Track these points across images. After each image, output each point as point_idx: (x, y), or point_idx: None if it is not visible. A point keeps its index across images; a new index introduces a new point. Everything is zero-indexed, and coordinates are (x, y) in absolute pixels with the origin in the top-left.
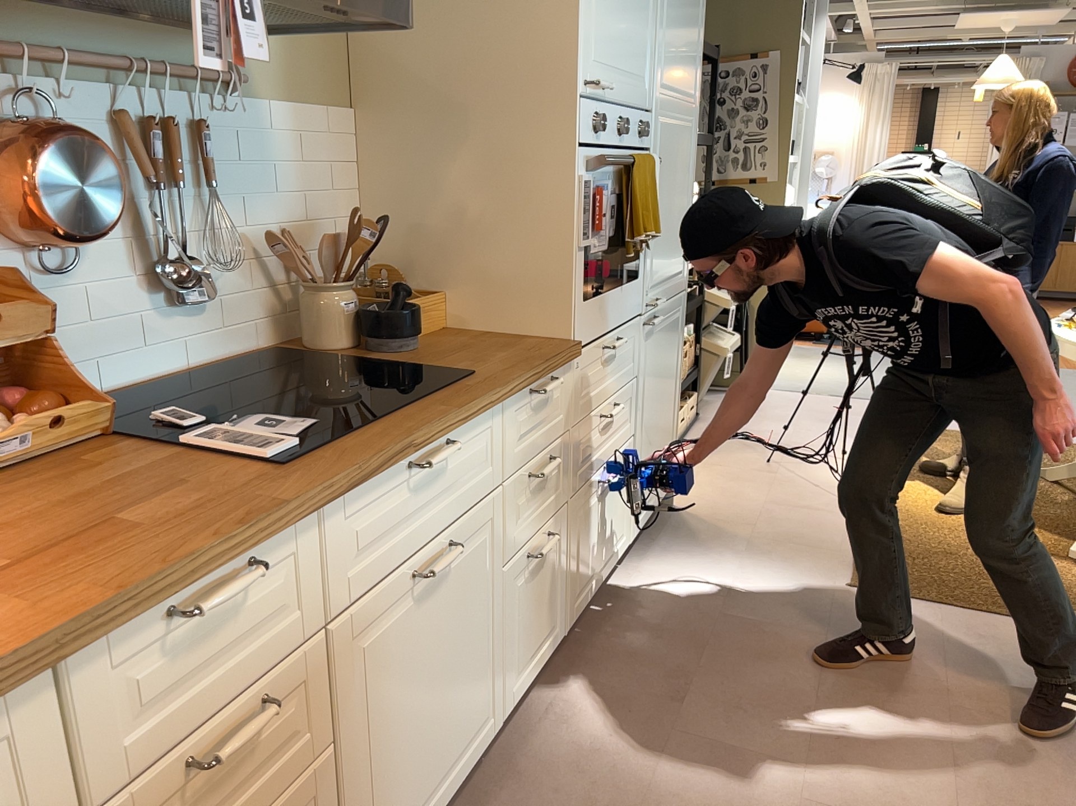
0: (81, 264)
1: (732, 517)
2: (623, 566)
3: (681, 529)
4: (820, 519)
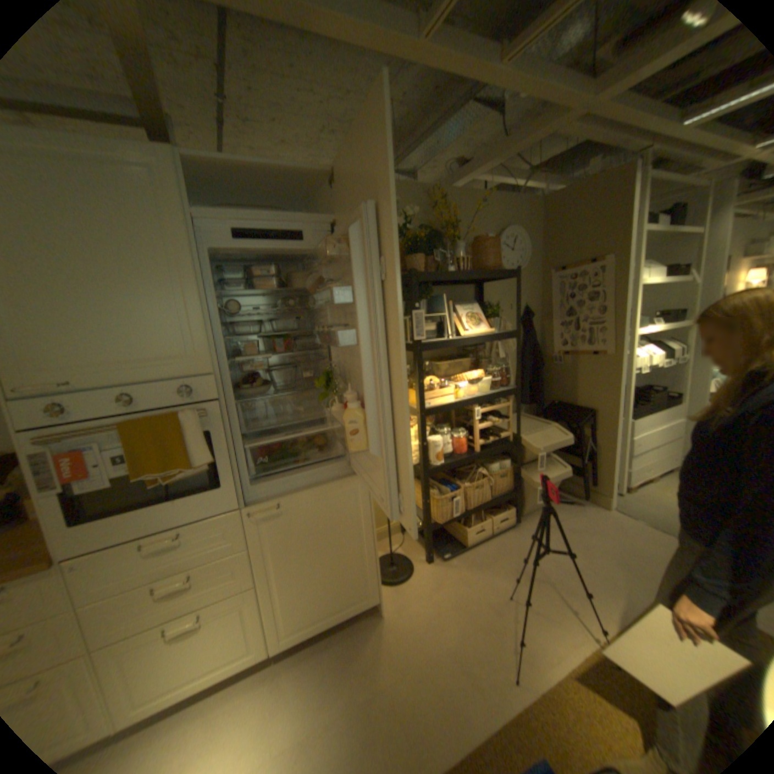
0: None
1: (401, 657)
2: (273, 669)
3: (354, 650)
4: (466, 709)
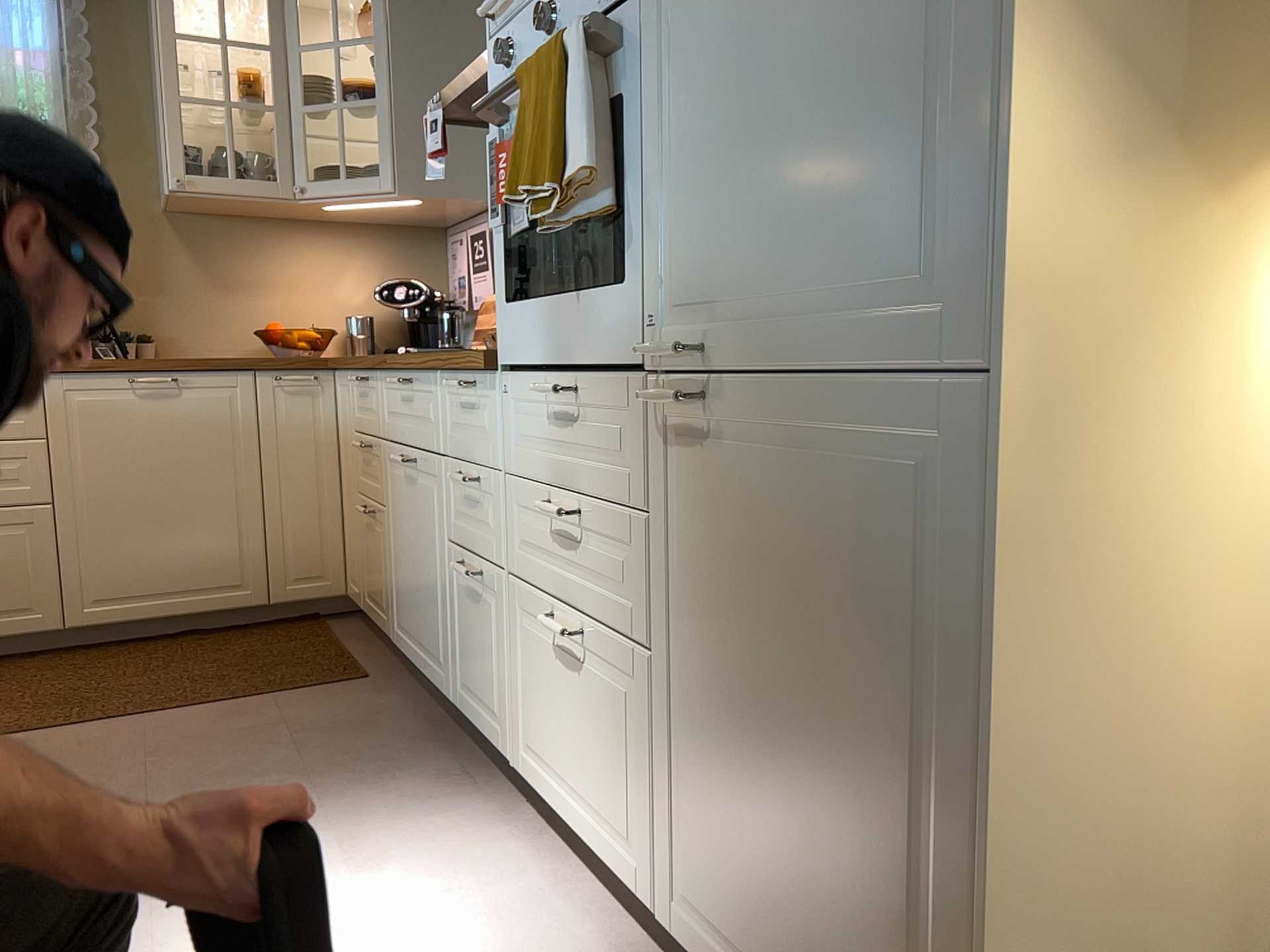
0: None
1: None
2: None
3: None
4: None
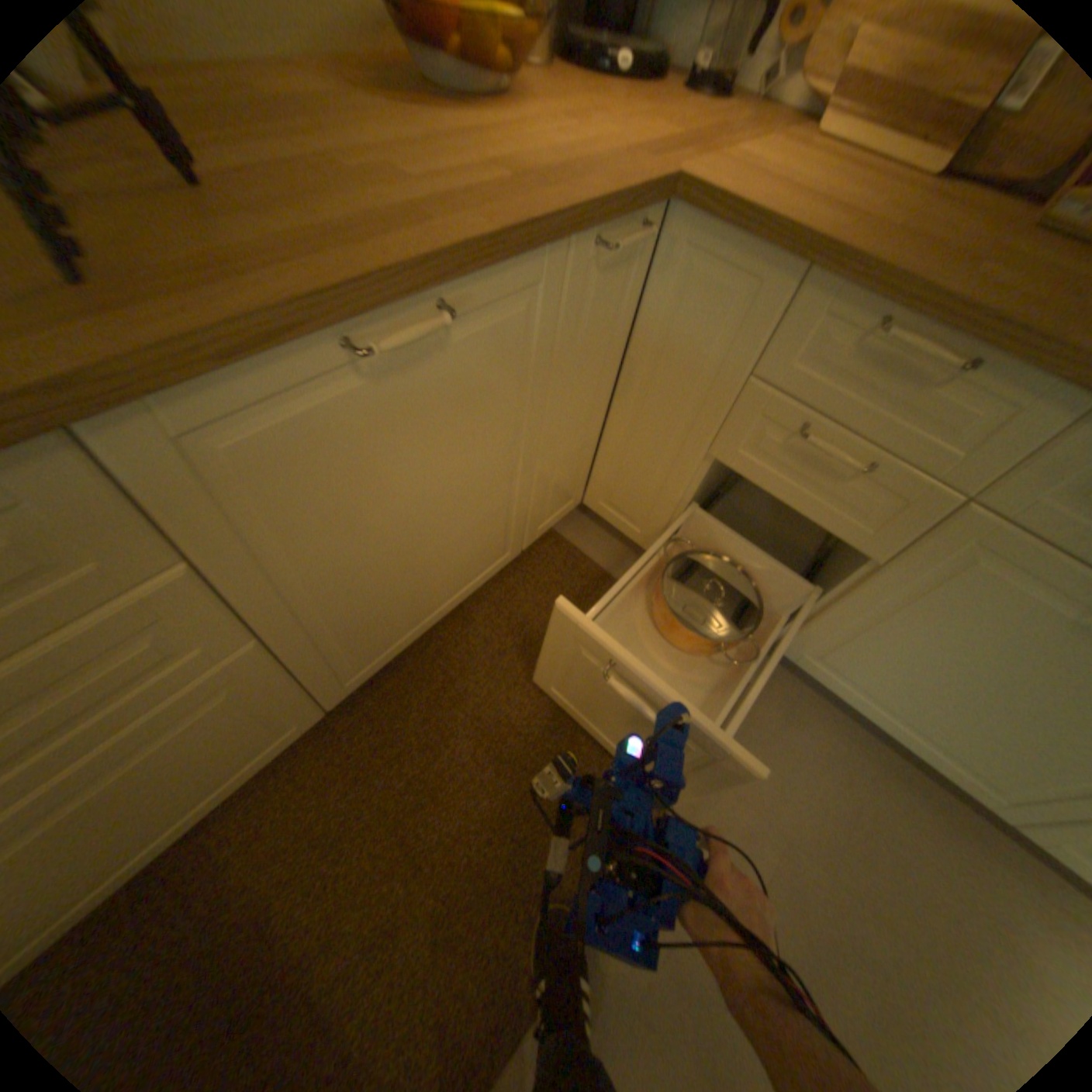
0: None
1: None
2: None
3: None
4: None
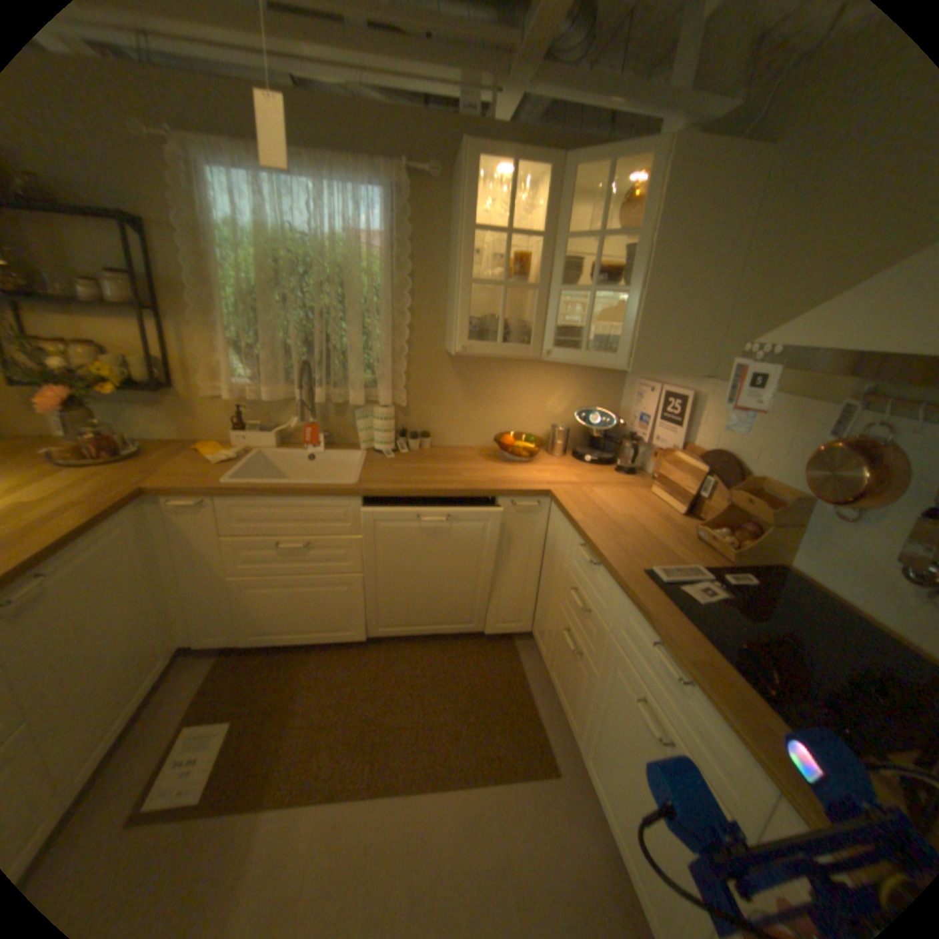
0: (867, 525)
1: None
2: None
3: None
4: None
